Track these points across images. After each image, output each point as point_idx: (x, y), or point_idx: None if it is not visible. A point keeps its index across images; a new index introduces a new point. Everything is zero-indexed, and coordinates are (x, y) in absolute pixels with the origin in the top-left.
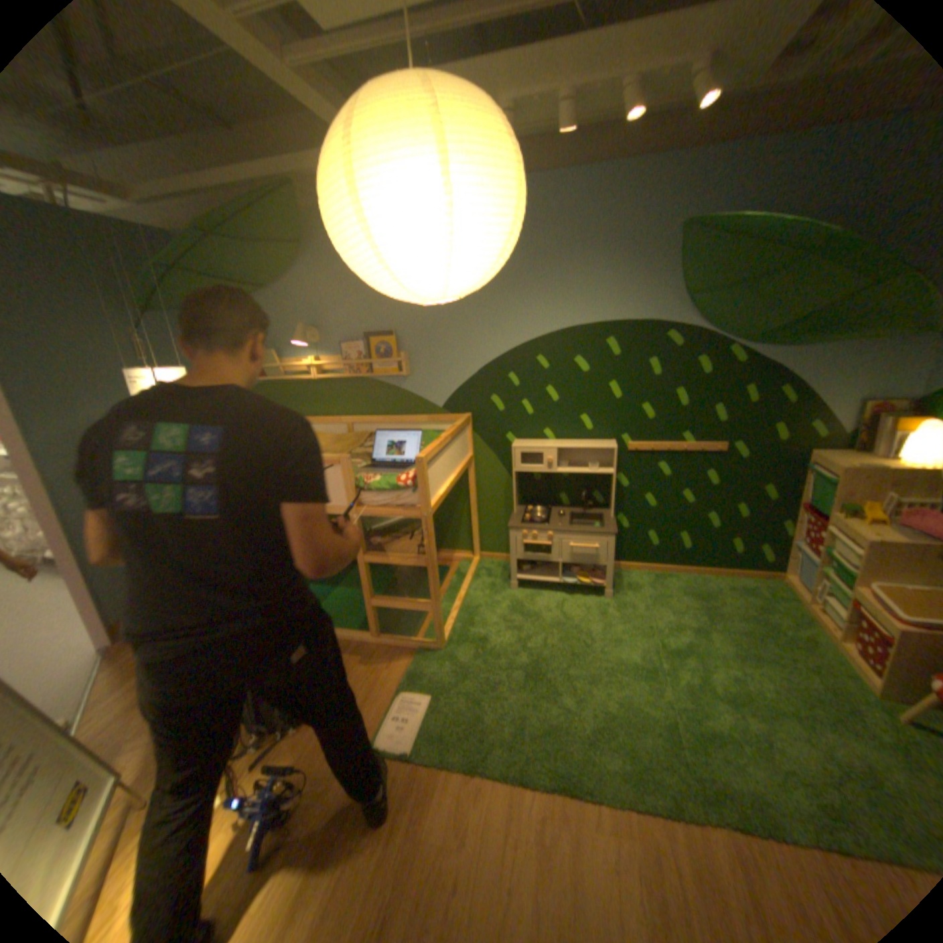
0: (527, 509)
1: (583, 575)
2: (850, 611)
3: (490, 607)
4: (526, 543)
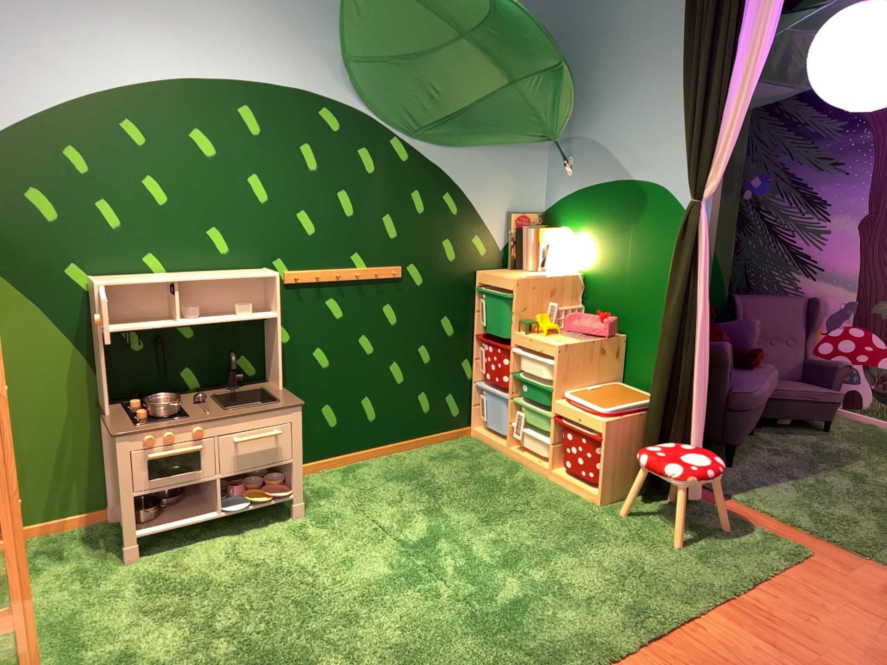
0: (131, 404)
1: (252, 493)
2: (554, 429)
3: (101, 604)
4: (156, 455)
